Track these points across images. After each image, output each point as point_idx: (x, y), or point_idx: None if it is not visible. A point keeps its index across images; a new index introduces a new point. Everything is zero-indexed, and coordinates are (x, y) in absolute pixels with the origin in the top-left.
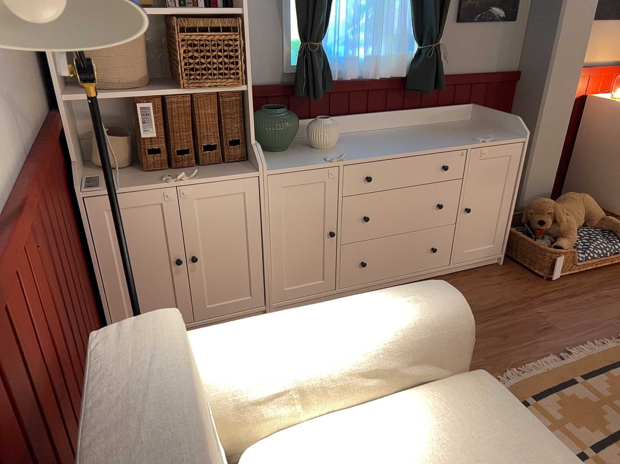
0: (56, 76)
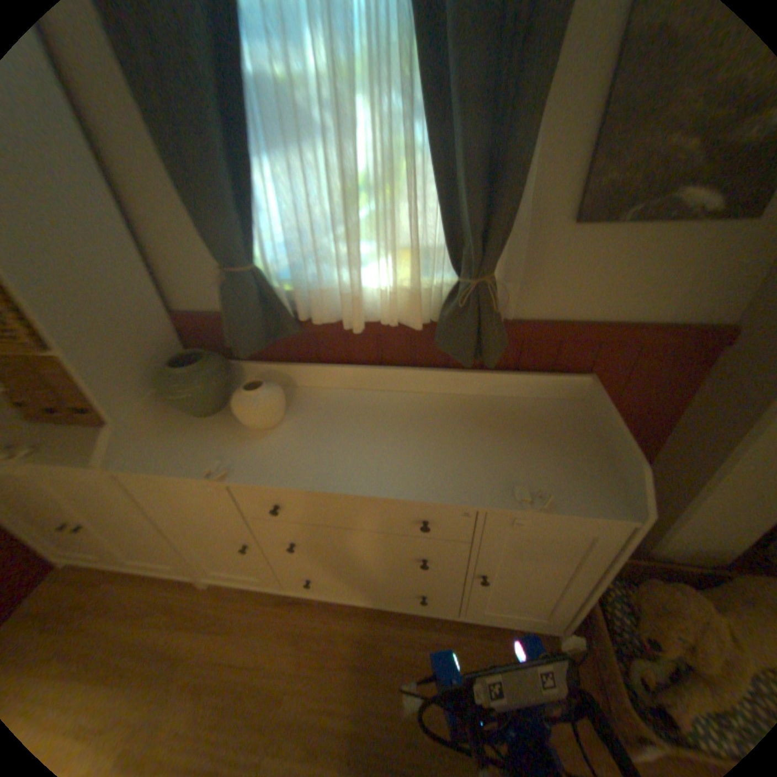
0: None
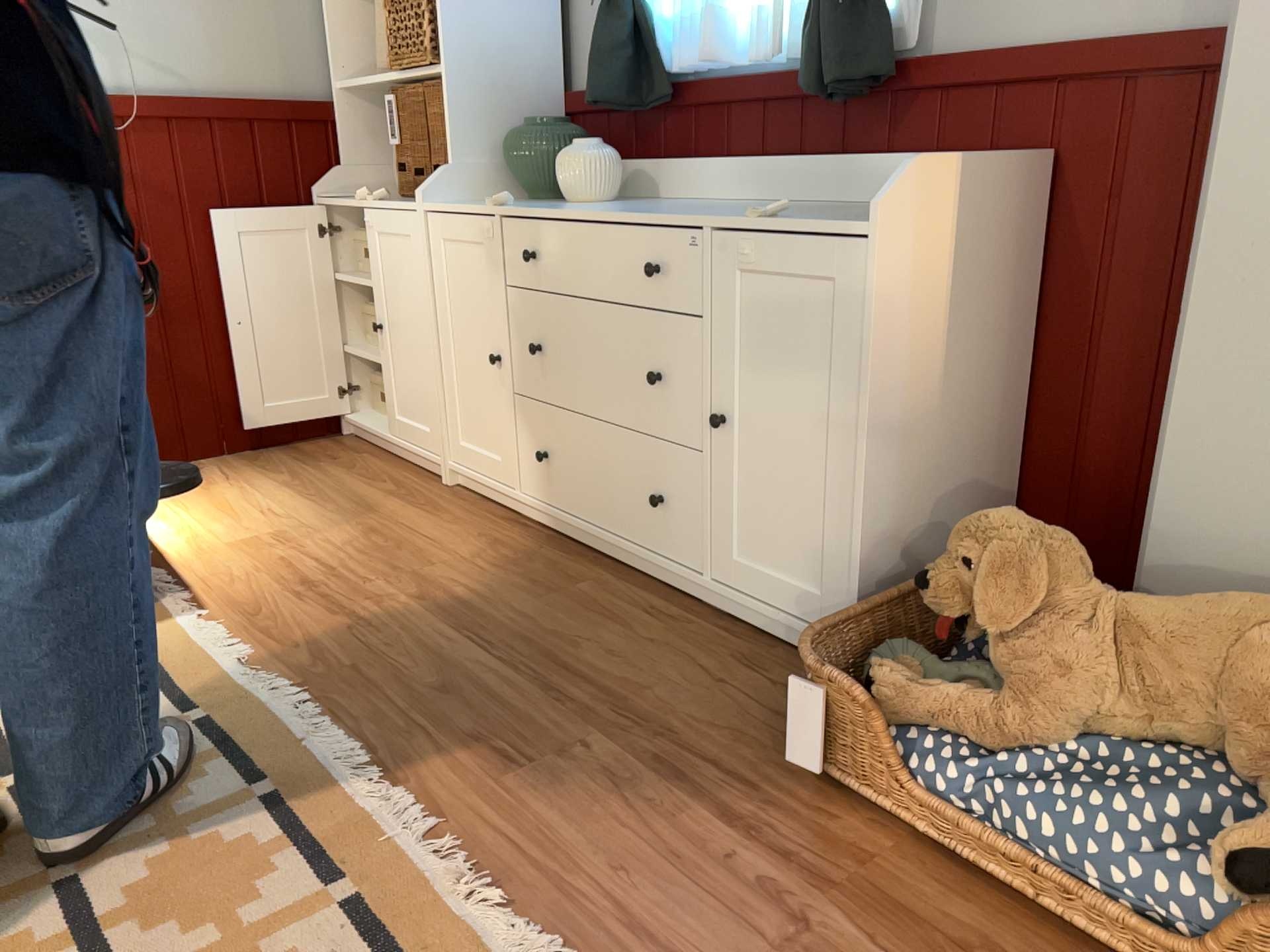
0: (336, 61)
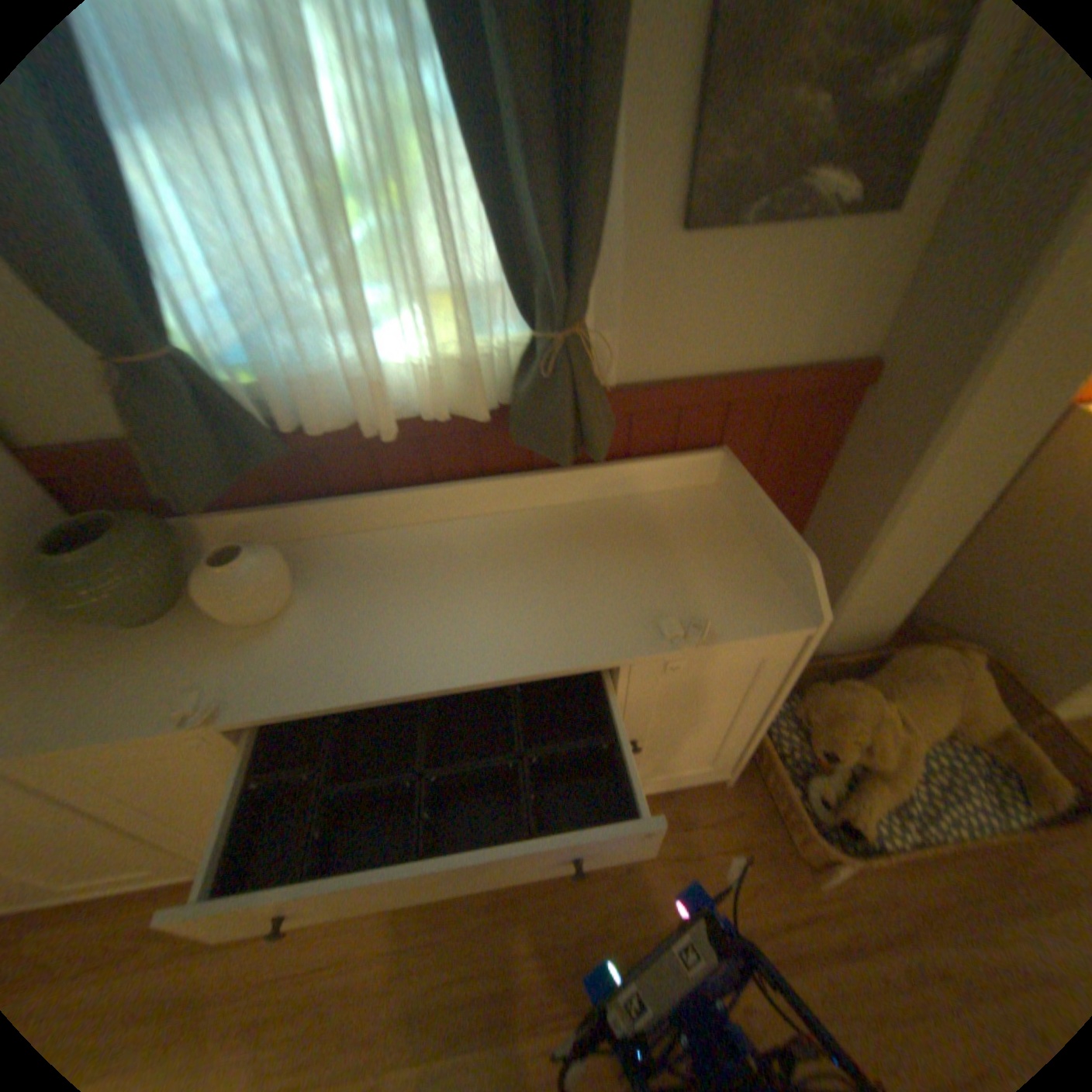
0: None
